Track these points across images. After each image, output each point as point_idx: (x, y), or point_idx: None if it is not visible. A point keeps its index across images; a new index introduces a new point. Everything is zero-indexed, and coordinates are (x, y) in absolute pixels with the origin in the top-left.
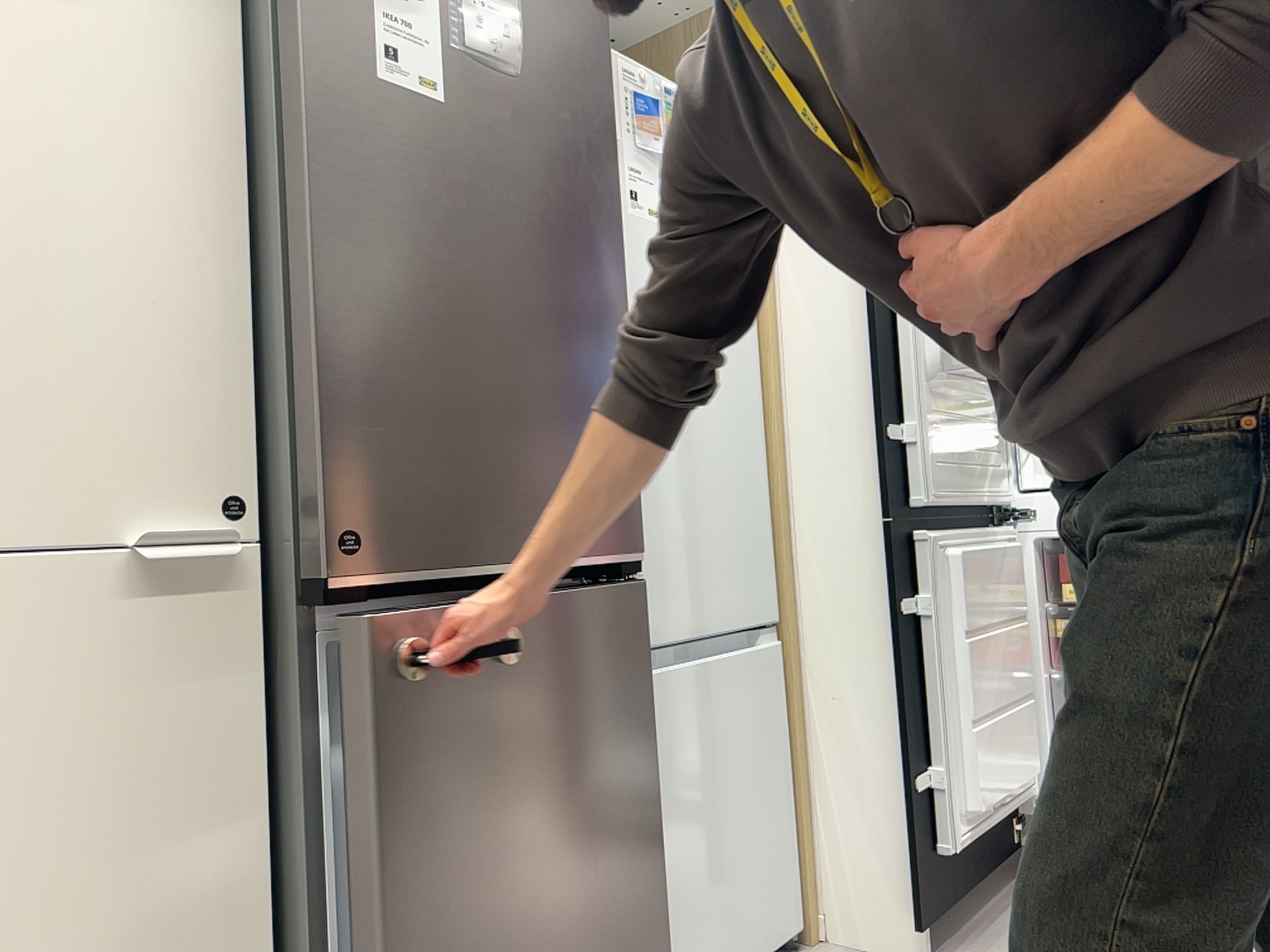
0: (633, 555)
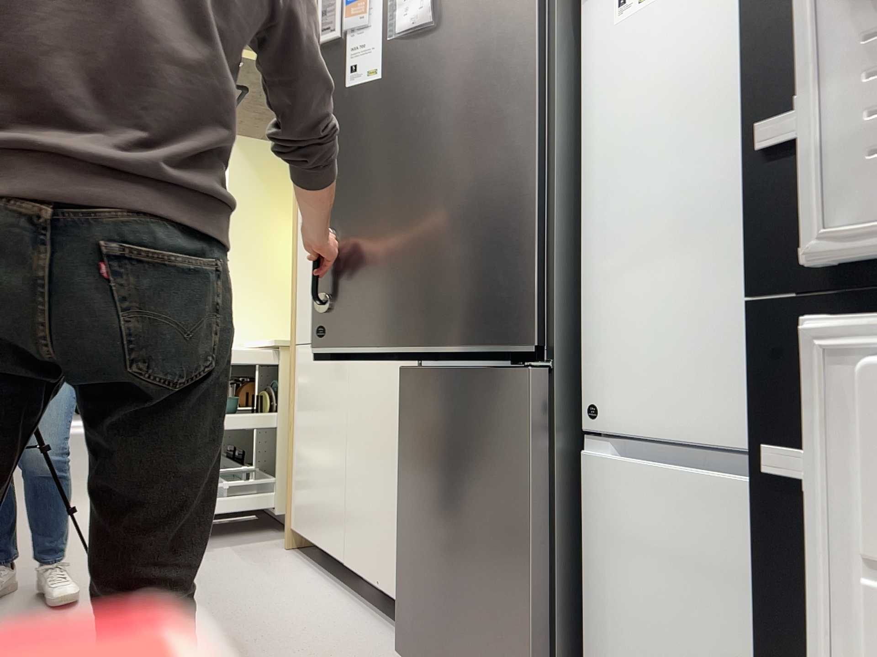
0: (525, 349)
